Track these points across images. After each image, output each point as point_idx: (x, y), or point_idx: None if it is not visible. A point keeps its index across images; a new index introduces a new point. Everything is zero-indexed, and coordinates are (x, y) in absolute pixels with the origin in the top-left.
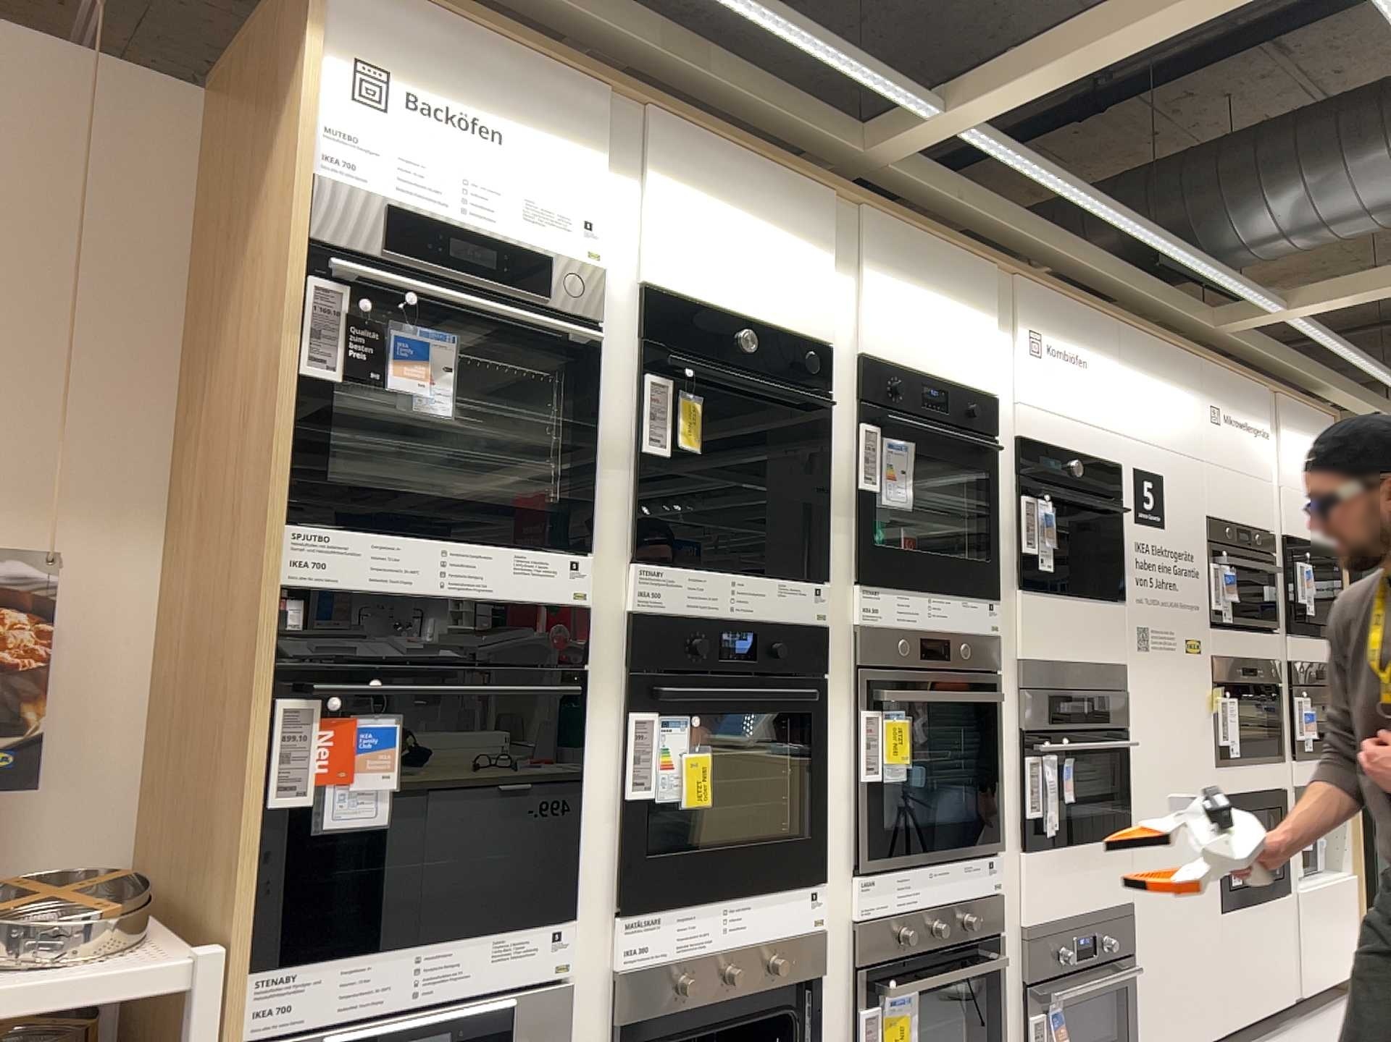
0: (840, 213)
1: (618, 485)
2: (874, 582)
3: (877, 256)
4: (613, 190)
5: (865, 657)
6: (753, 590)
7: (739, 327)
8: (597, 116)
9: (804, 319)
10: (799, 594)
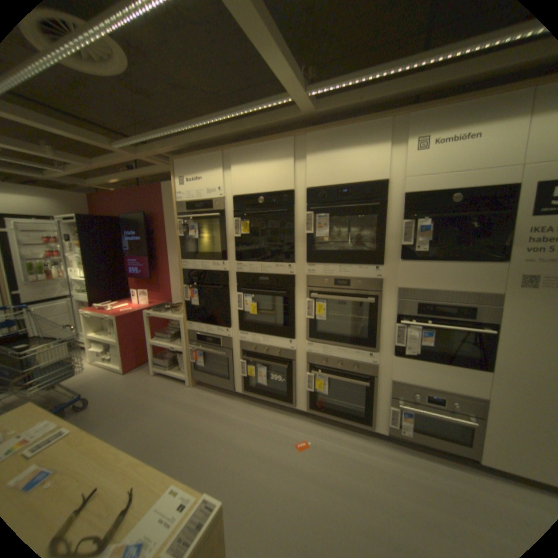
0: (299, 136)
1: (231, 245)
2: (315, 263)
3: (317, 144)
4: (223, 174)
5: (311, 286)
6: (267, 268)
7: (261, 195)
8: (216, 157)
9: (282, 183)
10: (283, 268)
